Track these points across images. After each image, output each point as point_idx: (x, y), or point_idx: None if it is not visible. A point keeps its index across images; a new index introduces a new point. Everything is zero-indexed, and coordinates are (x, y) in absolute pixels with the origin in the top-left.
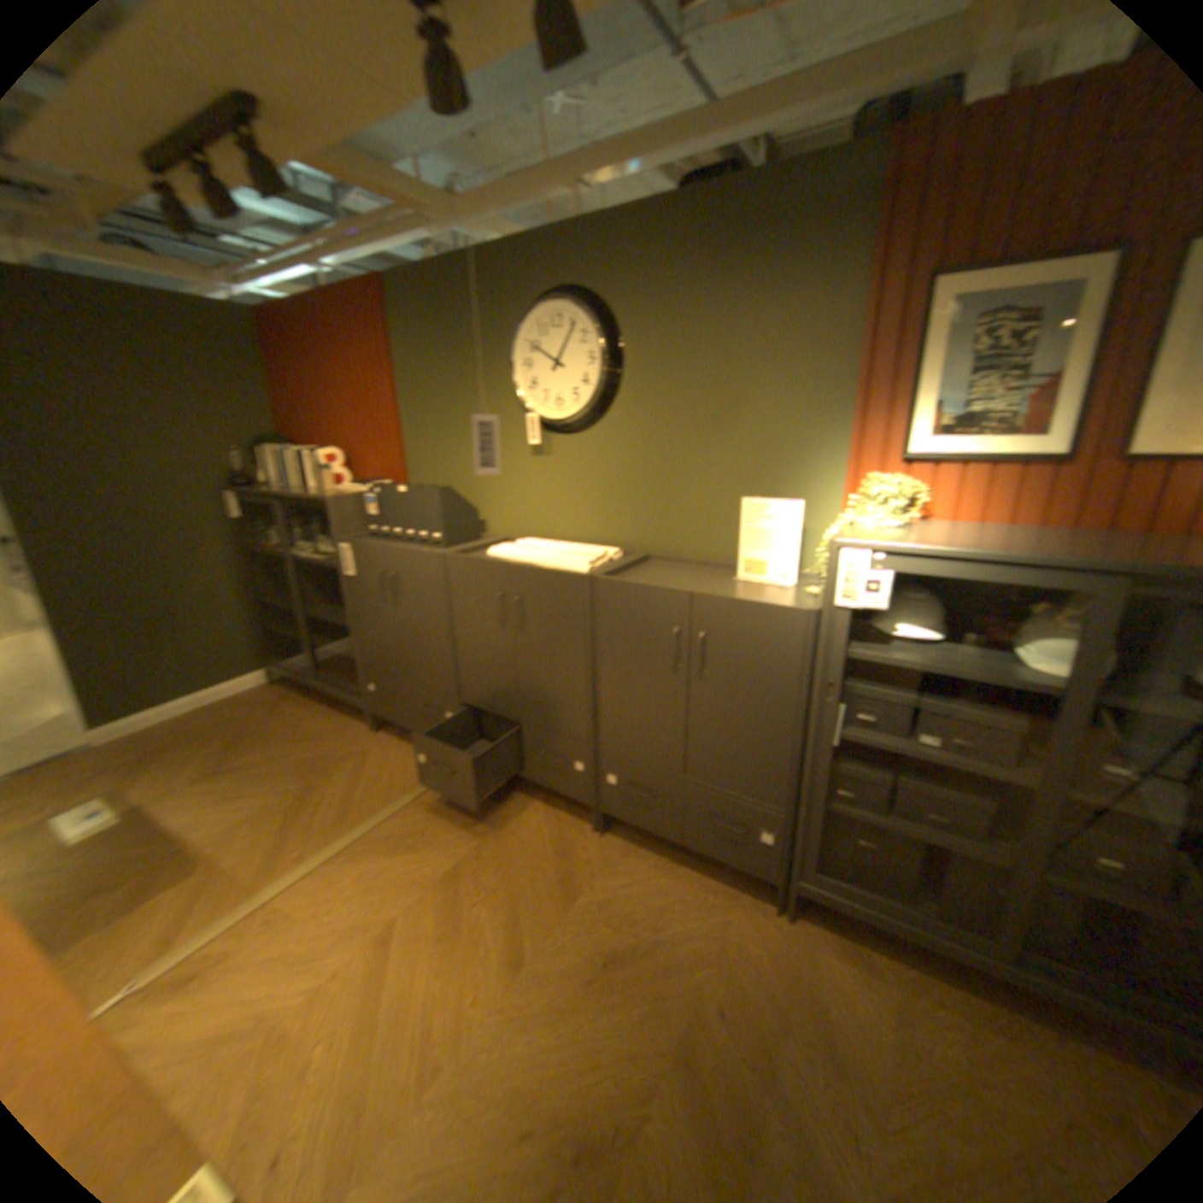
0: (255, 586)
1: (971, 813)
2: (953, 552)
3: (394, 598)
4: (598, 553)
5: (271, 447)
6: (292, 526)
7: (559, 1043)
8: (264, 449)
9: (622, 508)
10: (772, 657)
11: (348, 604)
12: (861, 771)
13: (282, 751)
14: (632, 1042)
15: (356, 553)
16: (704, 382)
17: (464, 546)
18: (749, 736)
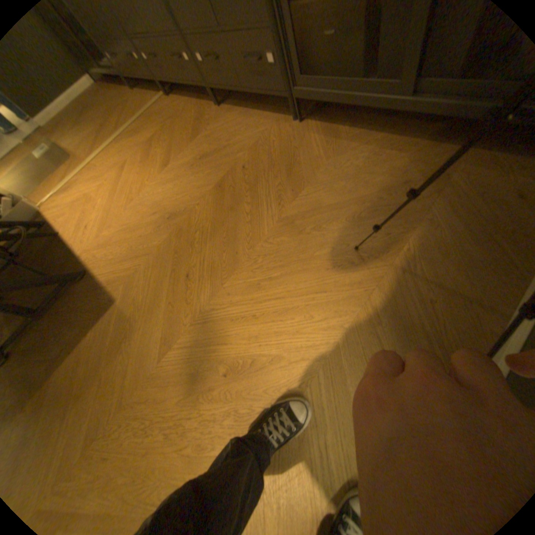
0: None
1: None
2: None
3: None
4: None
5: None
6: None
7: (174, 186)
8: None
9: None
10: None
11: None
12: None
13: (98, 108)
14: (202, 182)
15: None
16: None
17: None
18: None
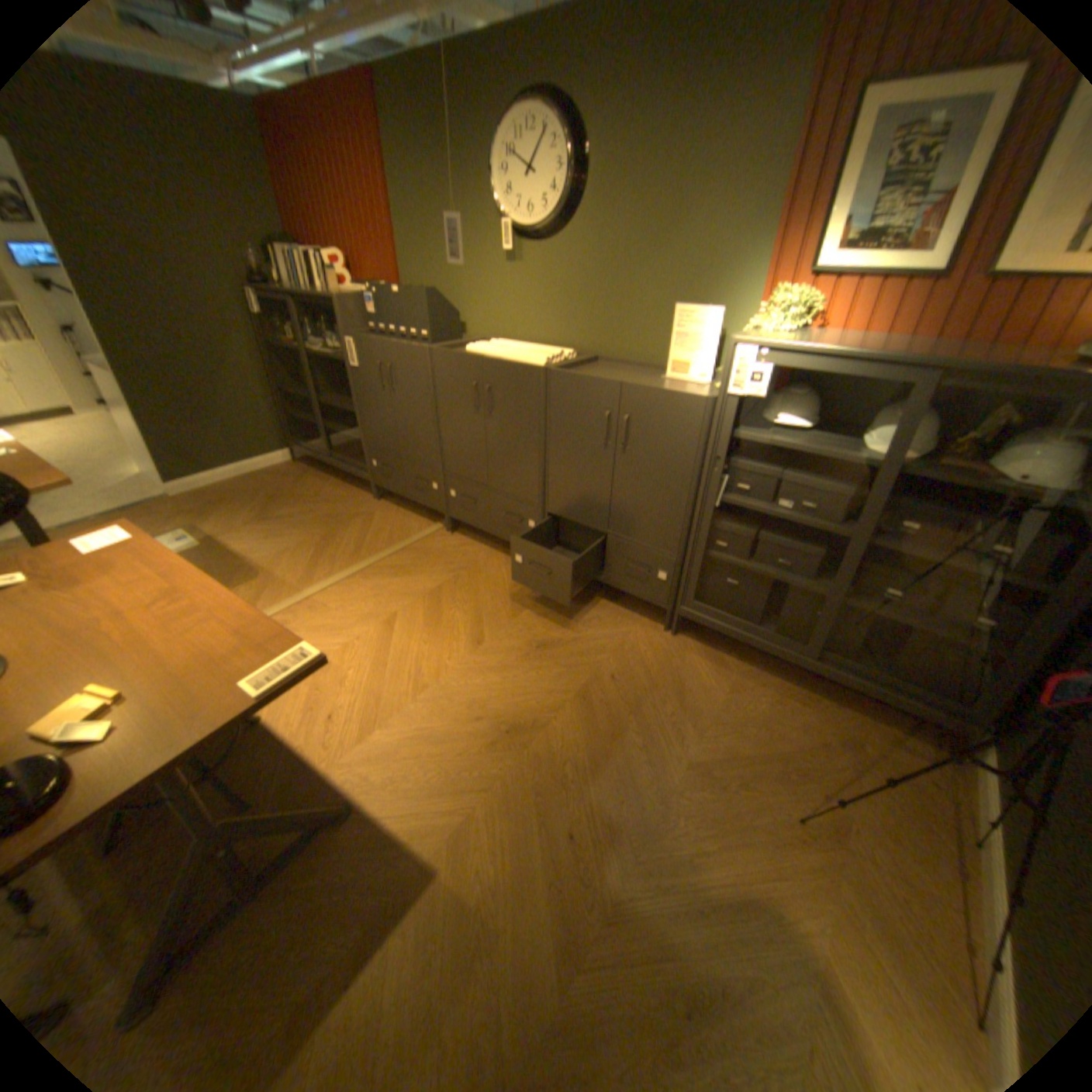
0: (280, 377)
1: (808, 558)
2: (818, 349)
3: (393, 387)
4: (558, 352)
5: (284, 248)
6: (306, 324)
7: (504, 681)
8: (279, 250)
9: (581, 314)
10: (678, 436)
11: (357, 392)
12: (735, 528)
13: (312, 508)
14: (551, 685)
15: (362, 347)
16: (658, 192)
17: (449, 345)
18: (656, 499)
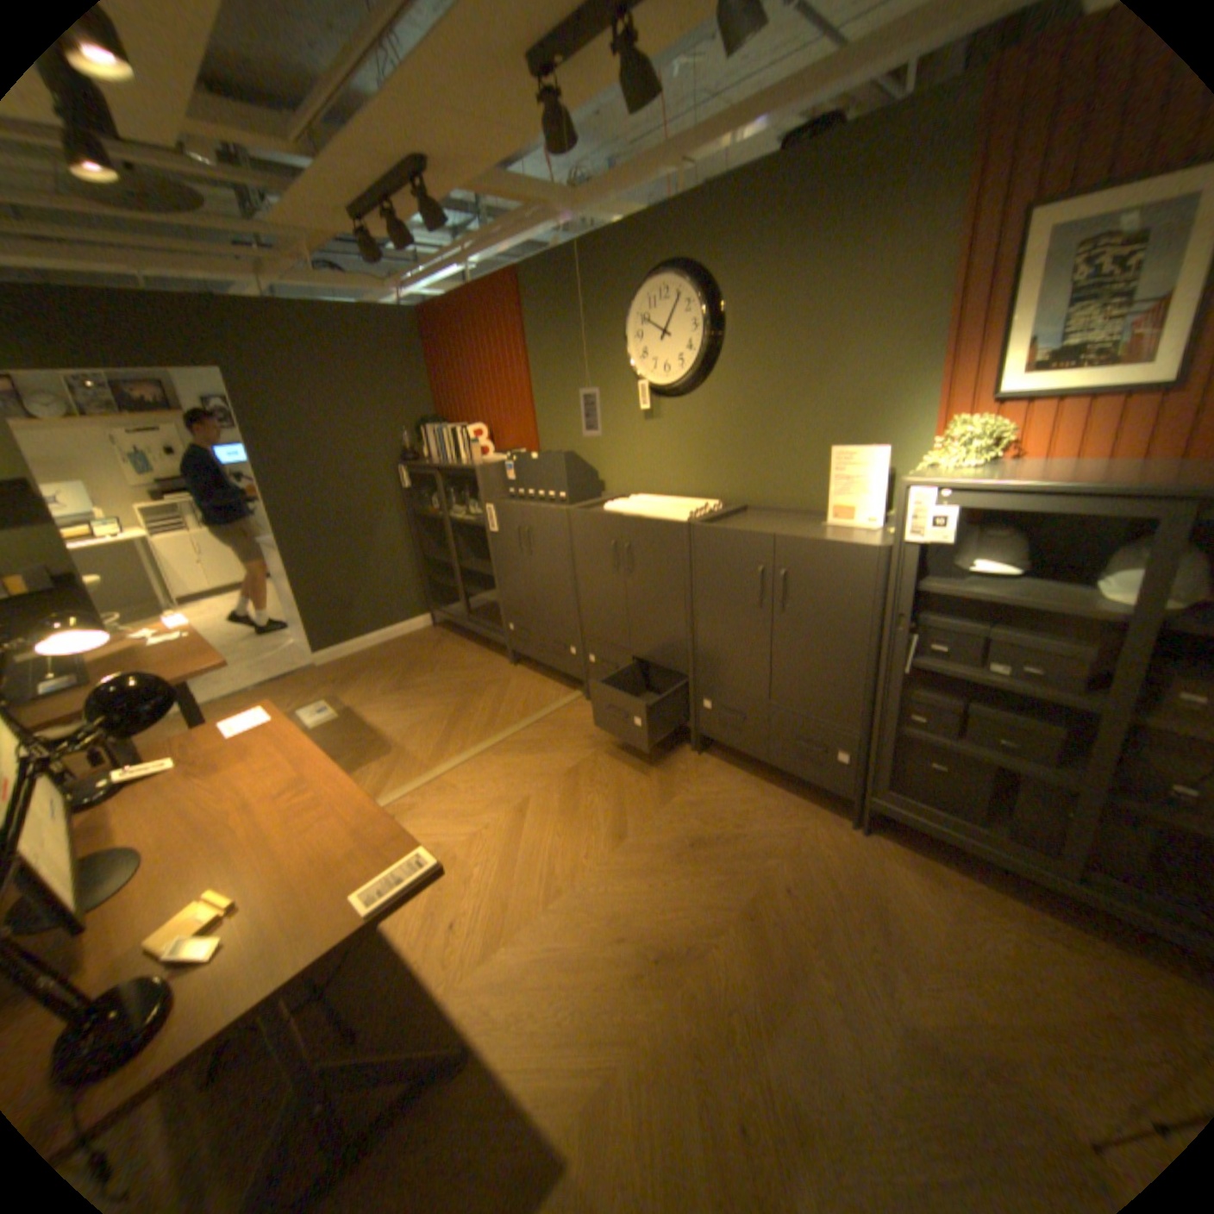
0: (424, 545)
1: (1042, 740)
2: (1016, 486)
3: (530, 550)
4: (701, 505)
5: (434, 427)
6: (451, 493)
7: (651, 890)
8: (429, 429)
9: (725, 464)
10: (847, 591)
11: (495, 556)
12: (934, 699)
13: (448, 675)
14: (710, 898)
15: (501, 513)
16: (800, 338)
17: (587, 504)
18: (827, 664)
